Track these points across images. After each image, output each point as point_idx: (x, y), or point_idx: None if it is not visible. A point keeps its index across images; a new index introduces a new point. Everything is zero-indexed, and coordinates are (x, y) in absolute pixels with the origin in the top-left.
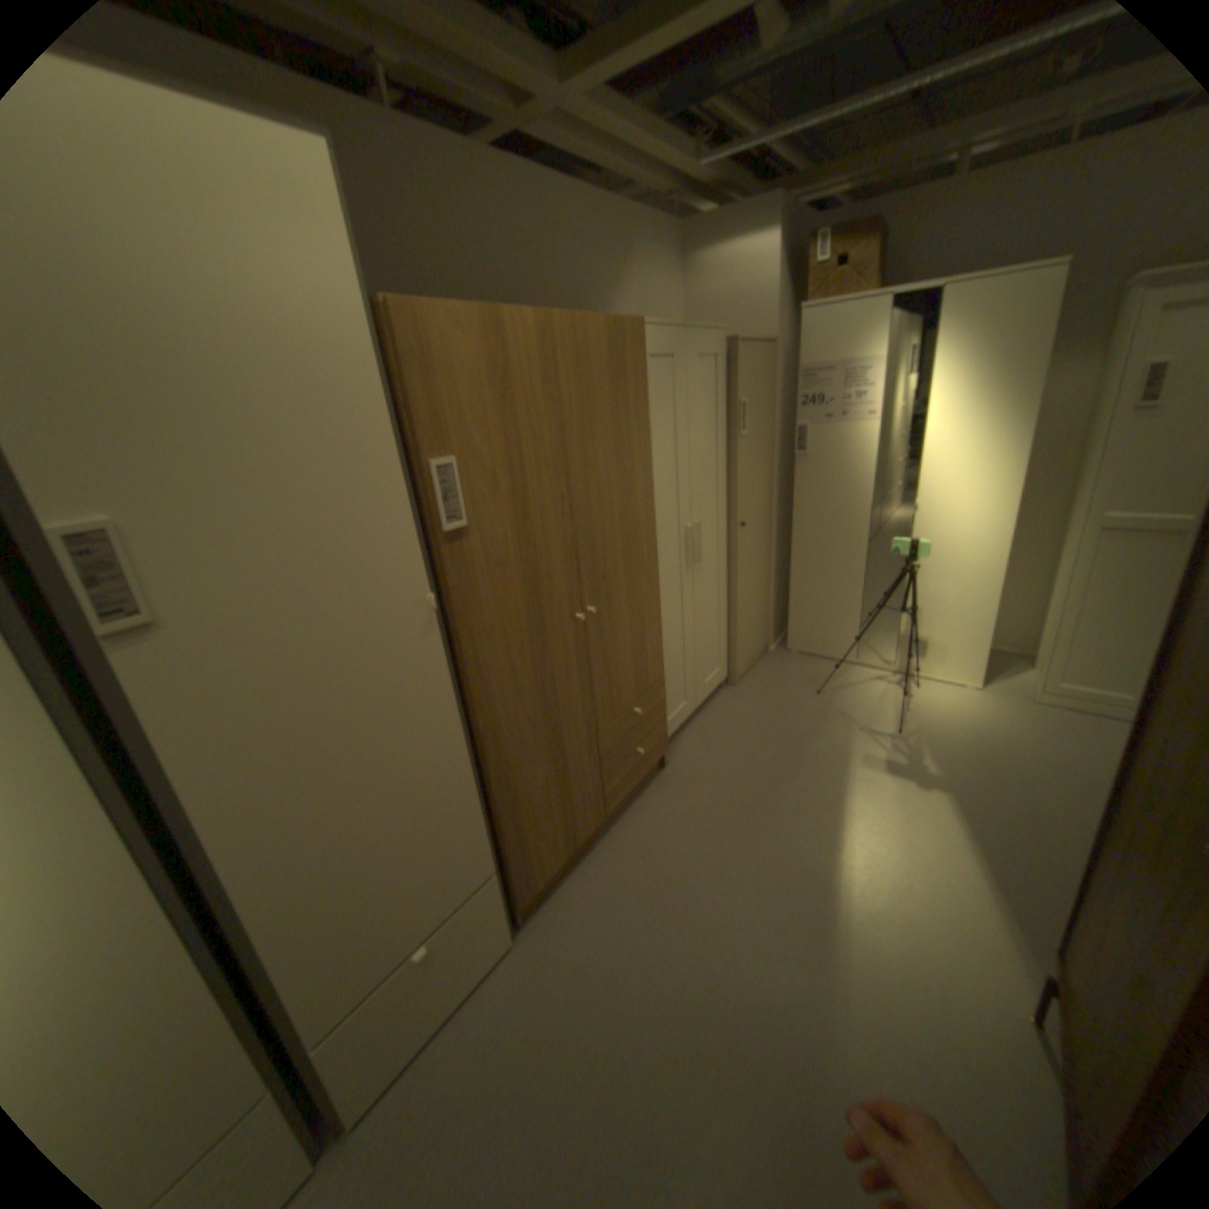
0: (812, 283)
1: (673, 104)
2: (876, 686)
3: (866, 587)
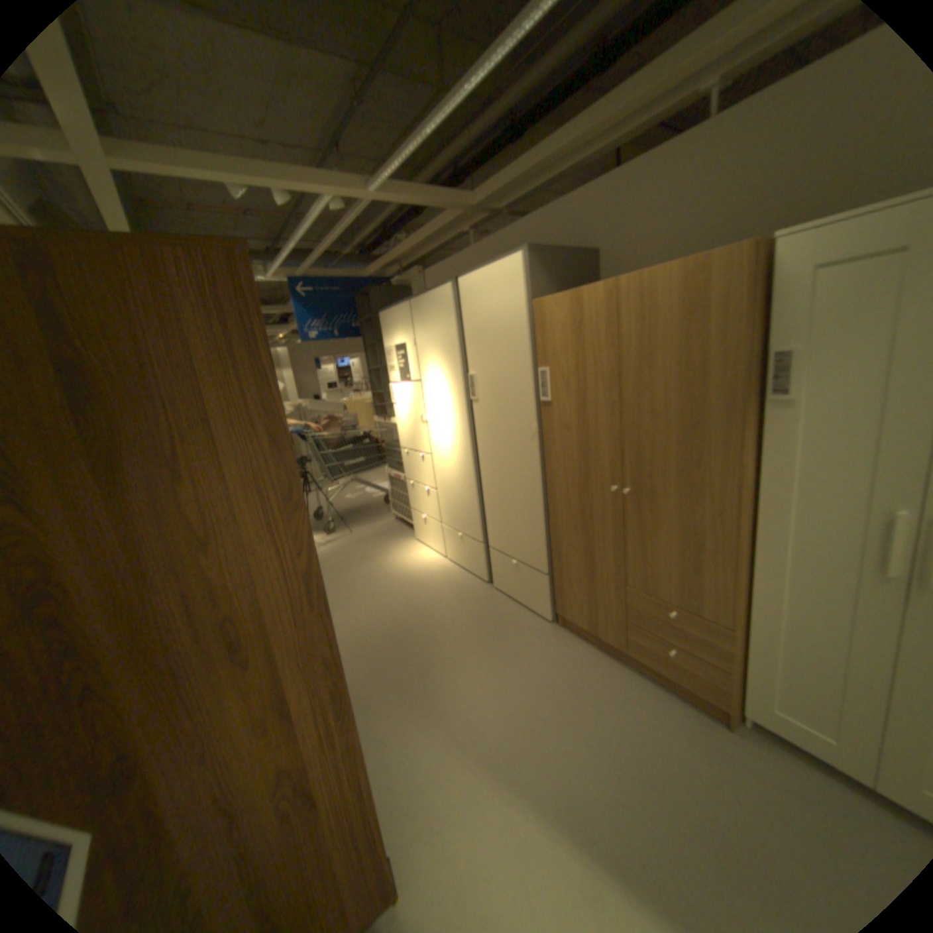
0: None
1: None
2: None
3: None
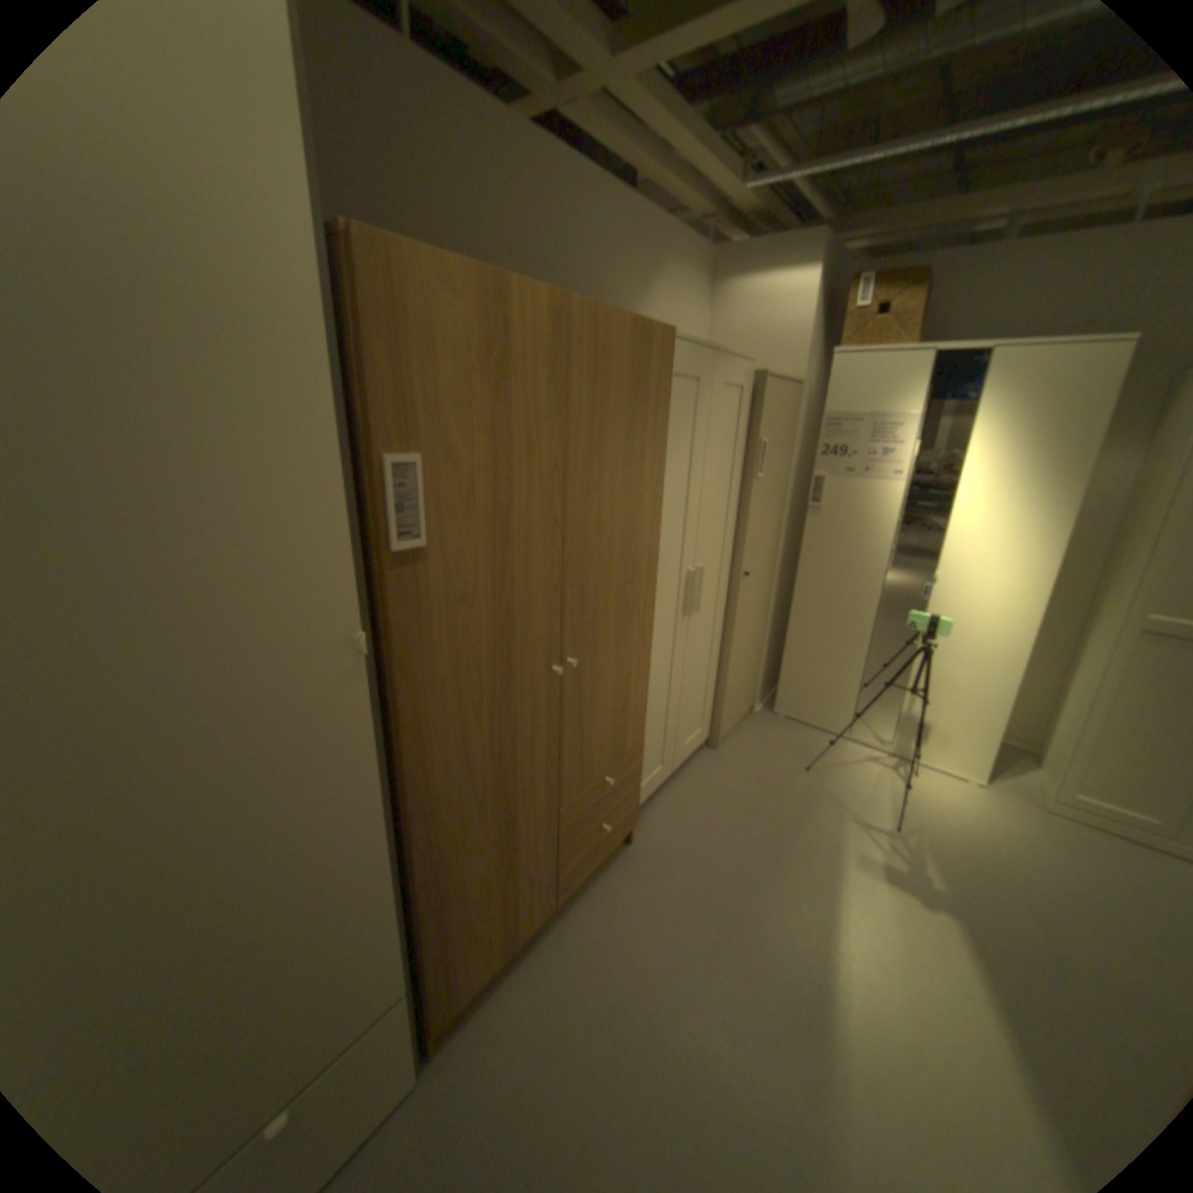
0: (842, 330)
1: (724, 121)
2: (870, 768)
3: (868, 657)
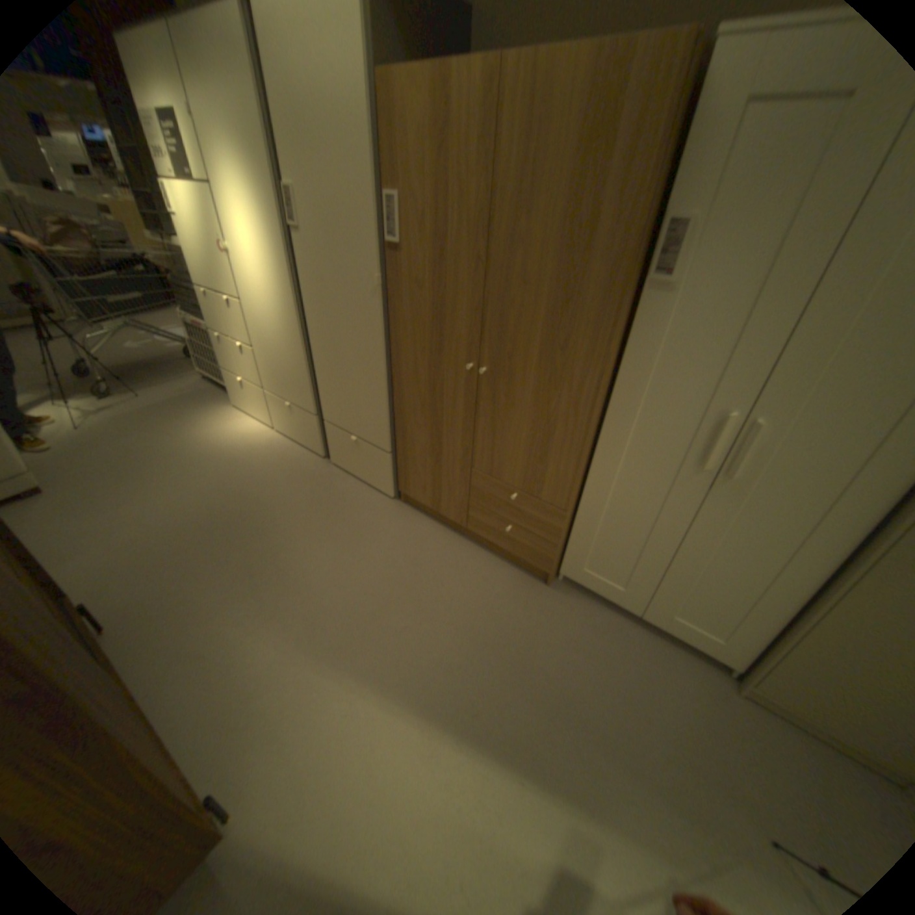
0: None
1: None
2: None
3: None
